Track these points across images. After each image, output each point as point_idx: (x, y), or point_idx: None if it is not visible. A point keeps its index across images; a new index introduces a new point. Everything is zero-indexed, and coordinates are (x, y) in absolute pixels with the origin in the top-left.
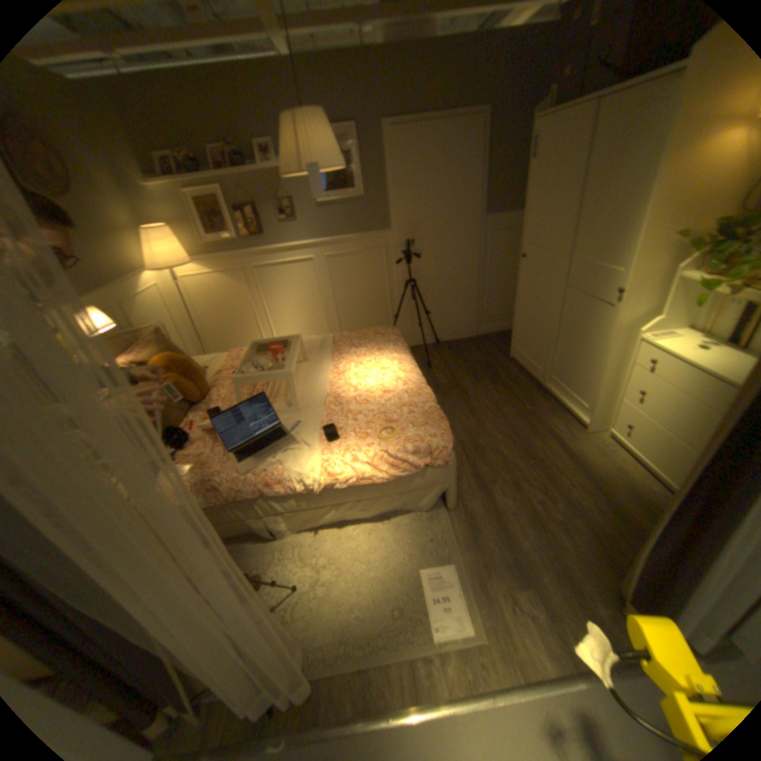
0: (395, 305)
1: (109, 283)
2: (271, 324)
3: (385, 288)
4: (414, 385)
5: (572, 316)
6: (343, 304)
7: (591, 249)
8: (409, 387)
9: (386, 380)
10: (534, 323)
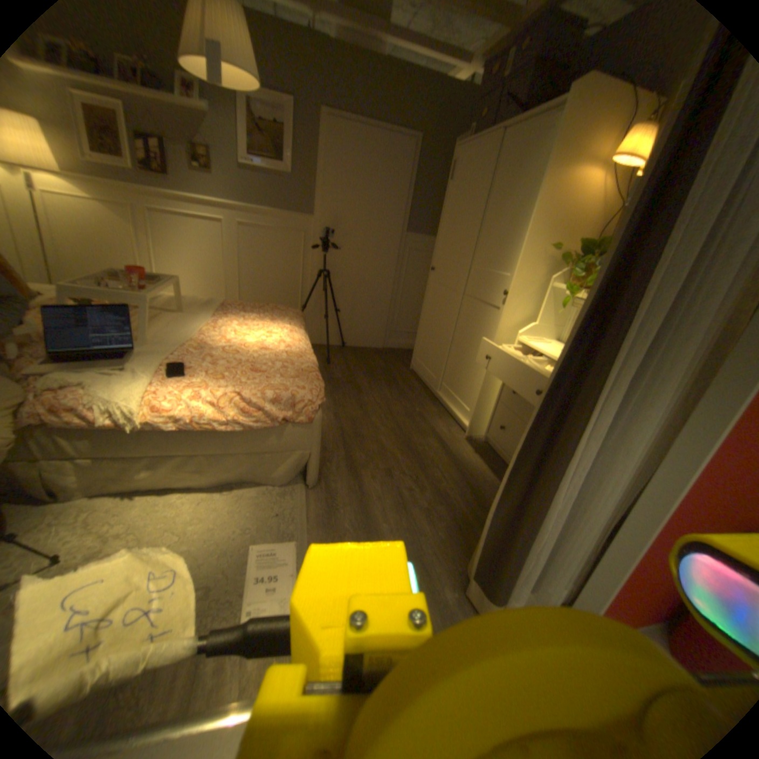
0: (307, 296)
1: None
2: None
3: (299, 274)
4: (299, 348)
5: (466, 323)
6: (249, 279)
7: (487, 258)
8: (293, 349)
9: (269, 339)
10: (435, 332)
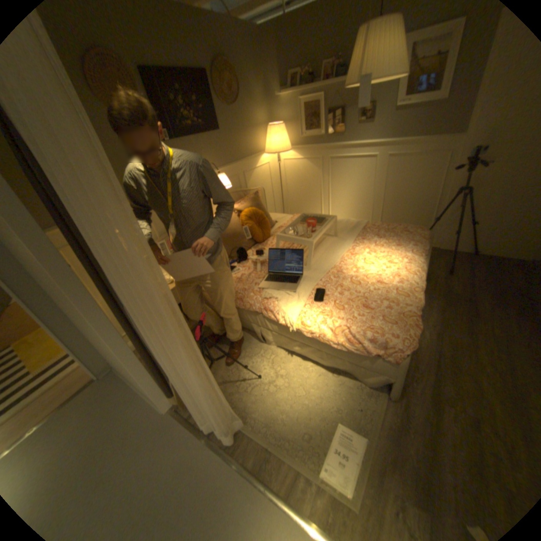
0: (444, 208)
1: (243, 159)
2: (330, 202)
3: (438, 190)
4: (410, 287)
5: None
6: (392, 197)
7: None
8: (403, 286)
9: (387, 273)
10: None
